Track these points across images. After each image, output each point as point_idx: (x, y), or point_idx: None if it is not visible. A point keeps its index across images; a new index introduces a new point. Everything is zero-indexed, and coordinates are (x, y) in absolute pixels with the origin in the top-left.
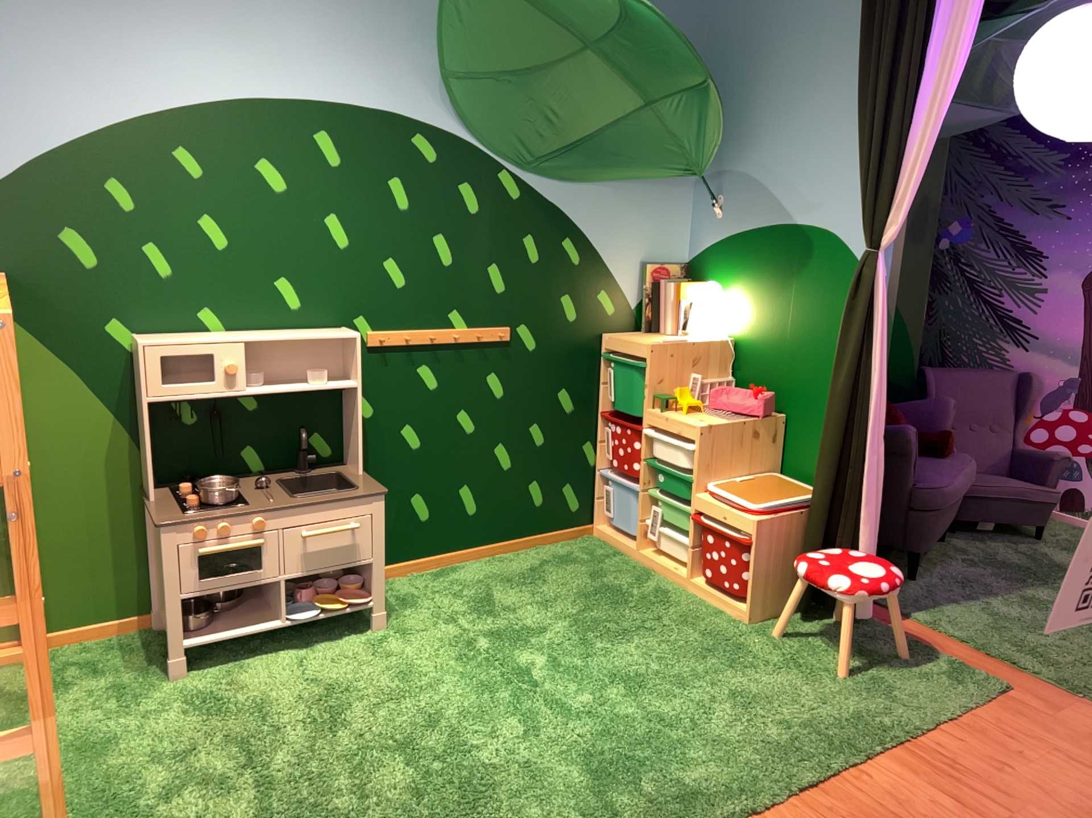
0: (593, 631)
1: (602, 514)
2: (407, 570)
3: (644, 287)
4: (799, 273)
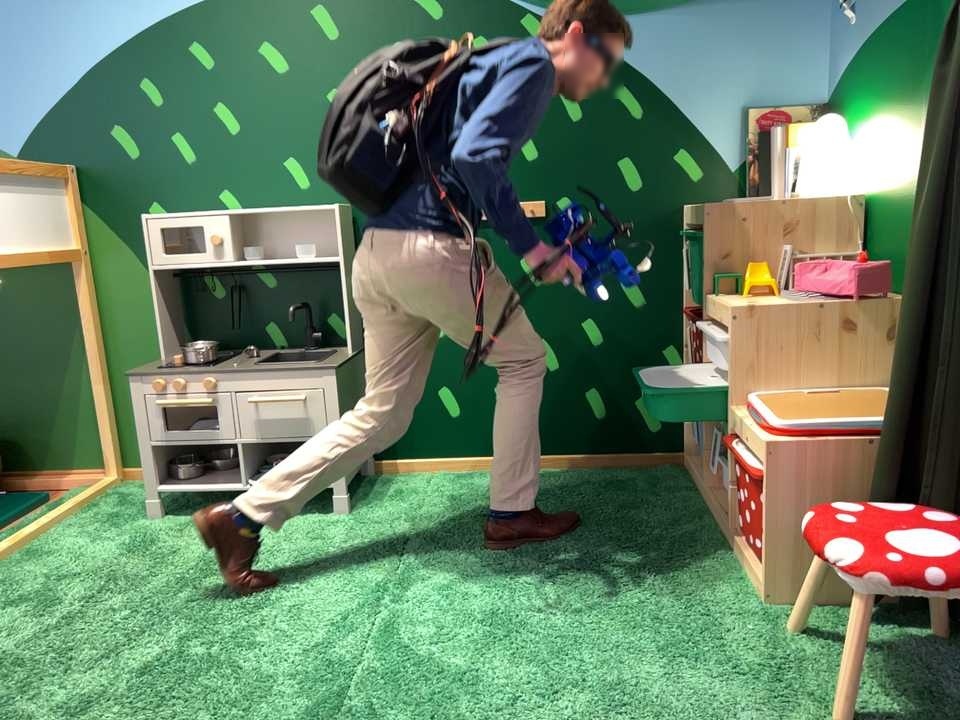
0: (535, 570)
1: (688, 440)
2: (435, 471)
3: (749, 137)
4: (937, 55)
